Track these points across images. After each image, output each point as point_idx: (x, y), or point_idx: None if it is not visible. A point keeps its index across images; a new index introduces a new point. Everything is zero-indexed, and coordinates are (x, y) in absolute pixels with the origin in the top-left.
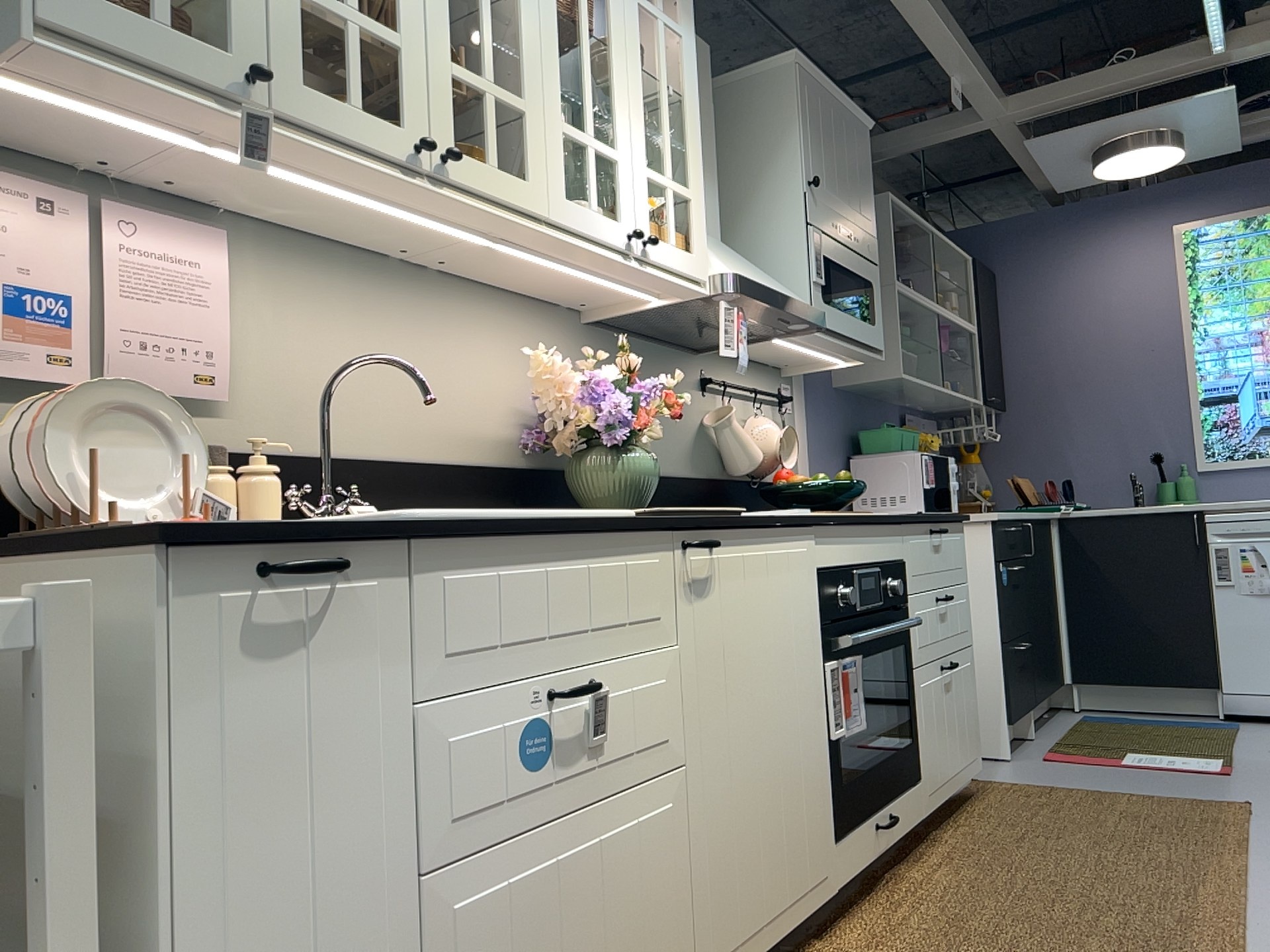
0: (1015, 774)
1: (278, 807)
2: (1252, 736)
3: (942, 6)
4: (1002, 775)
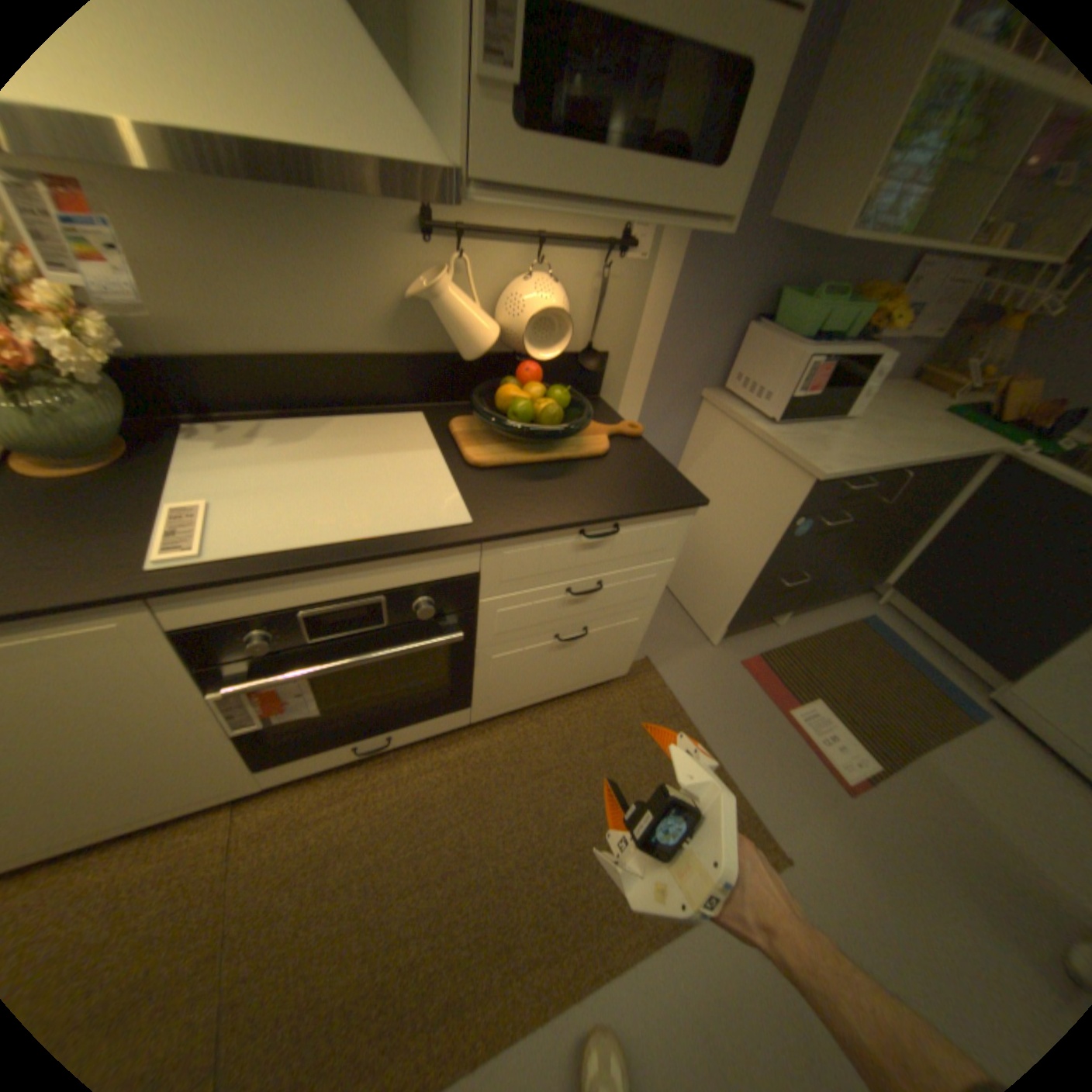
0: (687, 669)
1: None
2: (971, 750)
3: None
4: (676, 664)
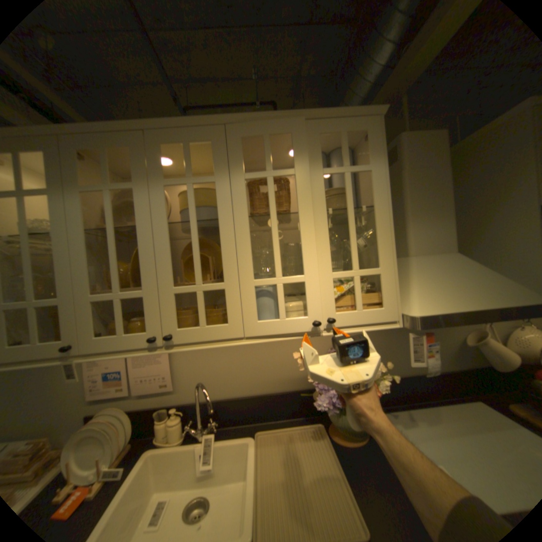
0: None
1: None
2: None
3: None
4: None
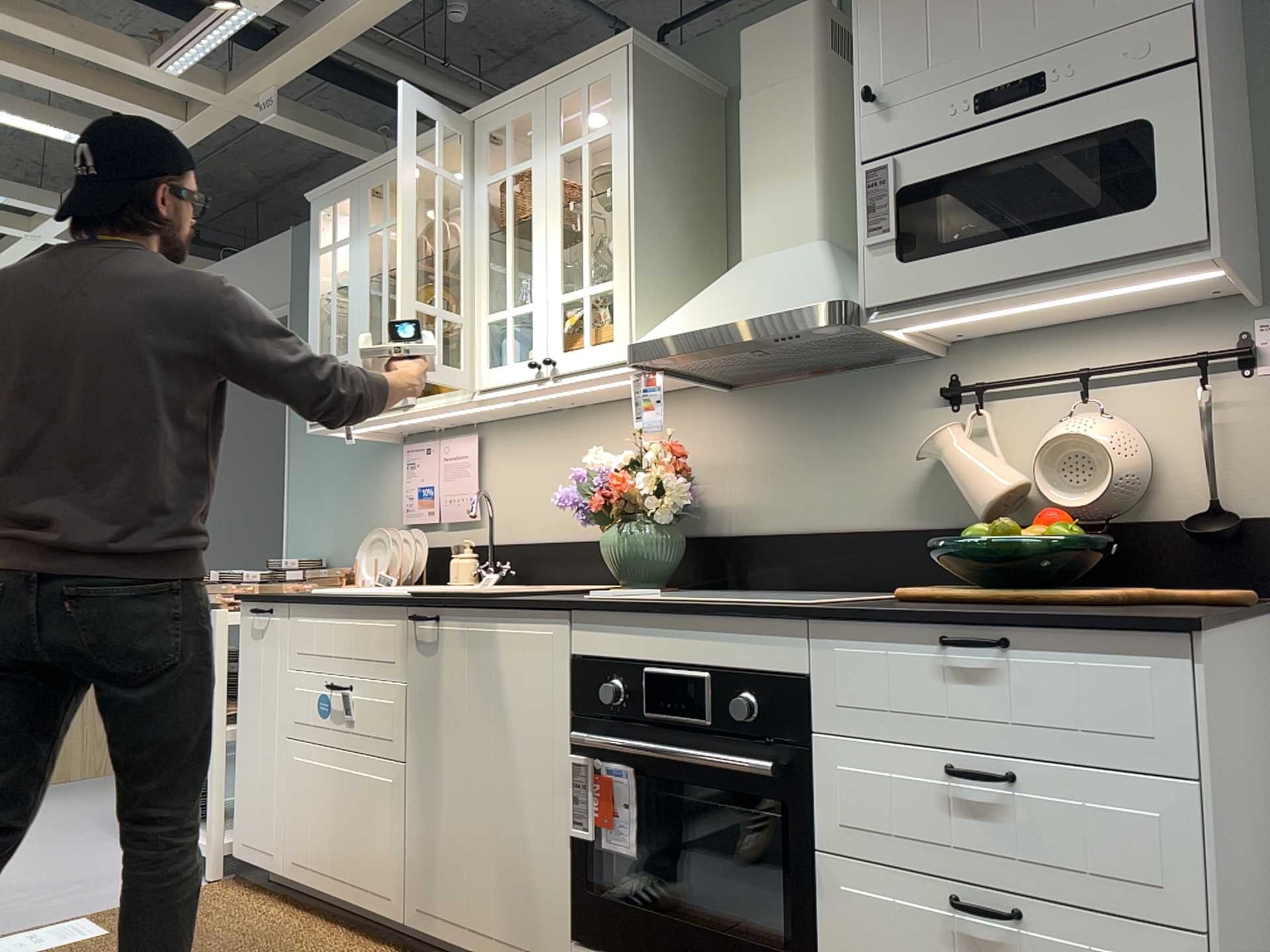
0: None
1: (257, 689)
2: None
3: None
4: None
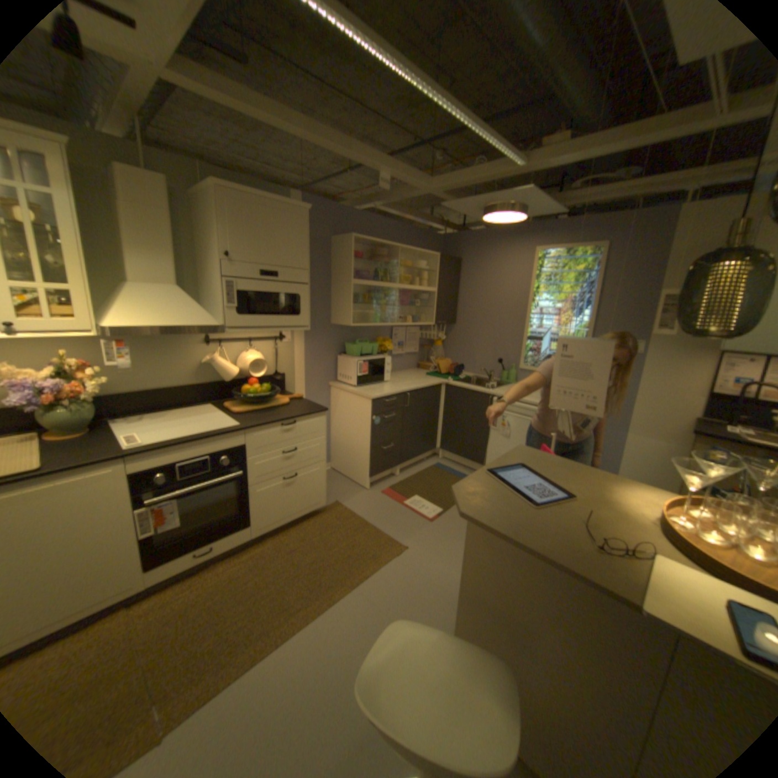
0: (357, 501)
1: None
2: None
3: (343, 136)
4: (351, 500)
